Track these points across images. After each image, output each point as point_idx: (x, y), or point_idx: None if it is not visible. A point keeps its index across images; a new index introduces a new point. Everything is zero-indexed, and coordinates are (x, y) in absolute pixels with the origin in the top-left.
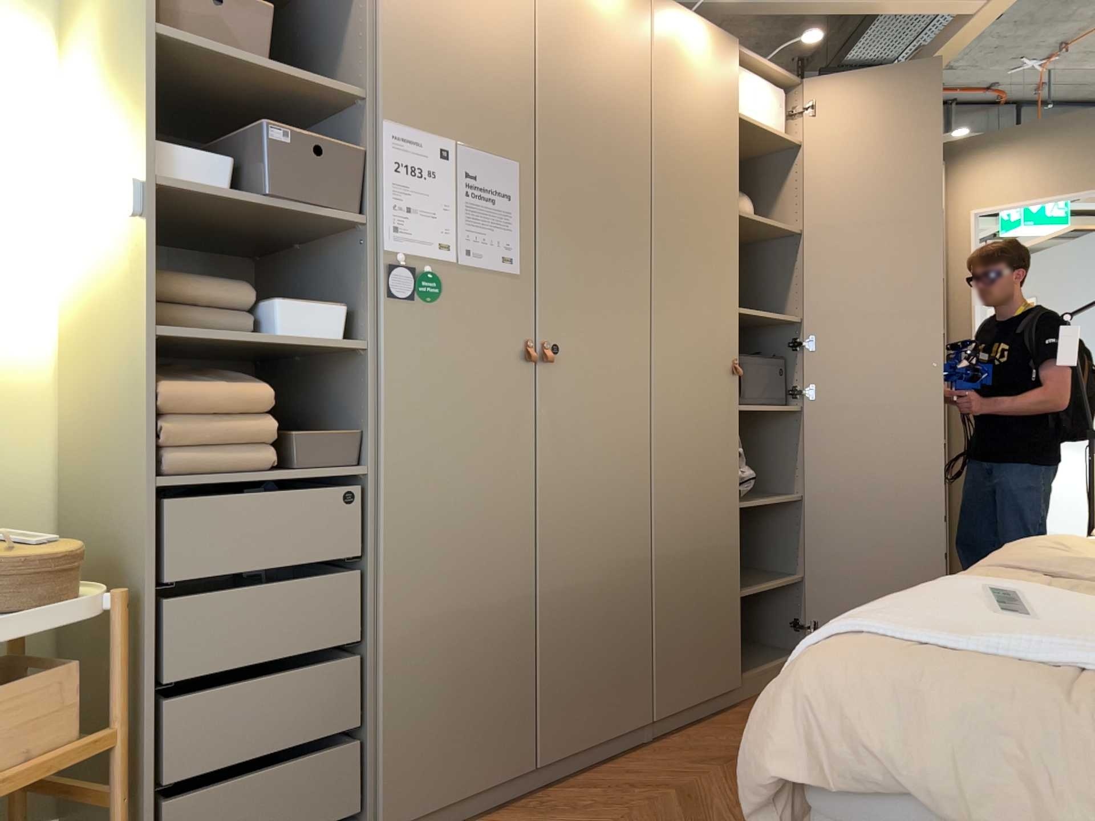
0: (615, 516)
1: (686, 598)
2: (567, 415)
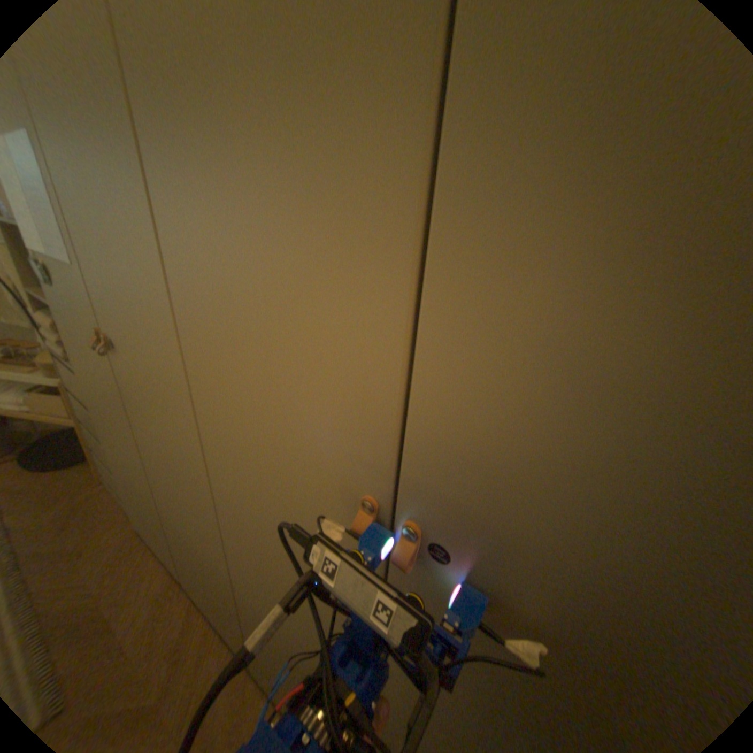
0: (189, 519)
1: (272, 660)
2: (135, 409)
